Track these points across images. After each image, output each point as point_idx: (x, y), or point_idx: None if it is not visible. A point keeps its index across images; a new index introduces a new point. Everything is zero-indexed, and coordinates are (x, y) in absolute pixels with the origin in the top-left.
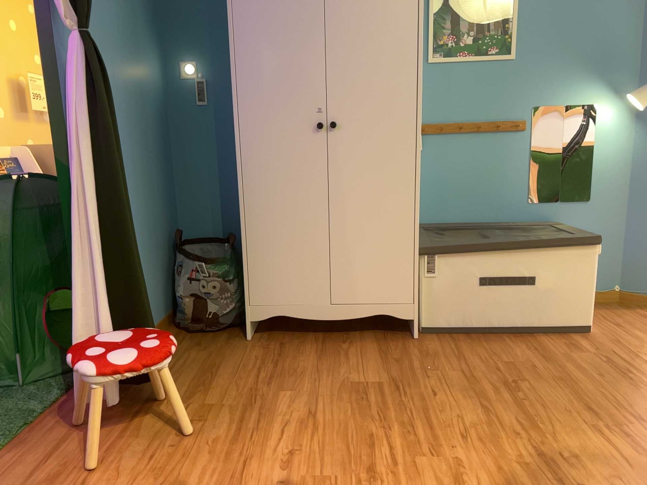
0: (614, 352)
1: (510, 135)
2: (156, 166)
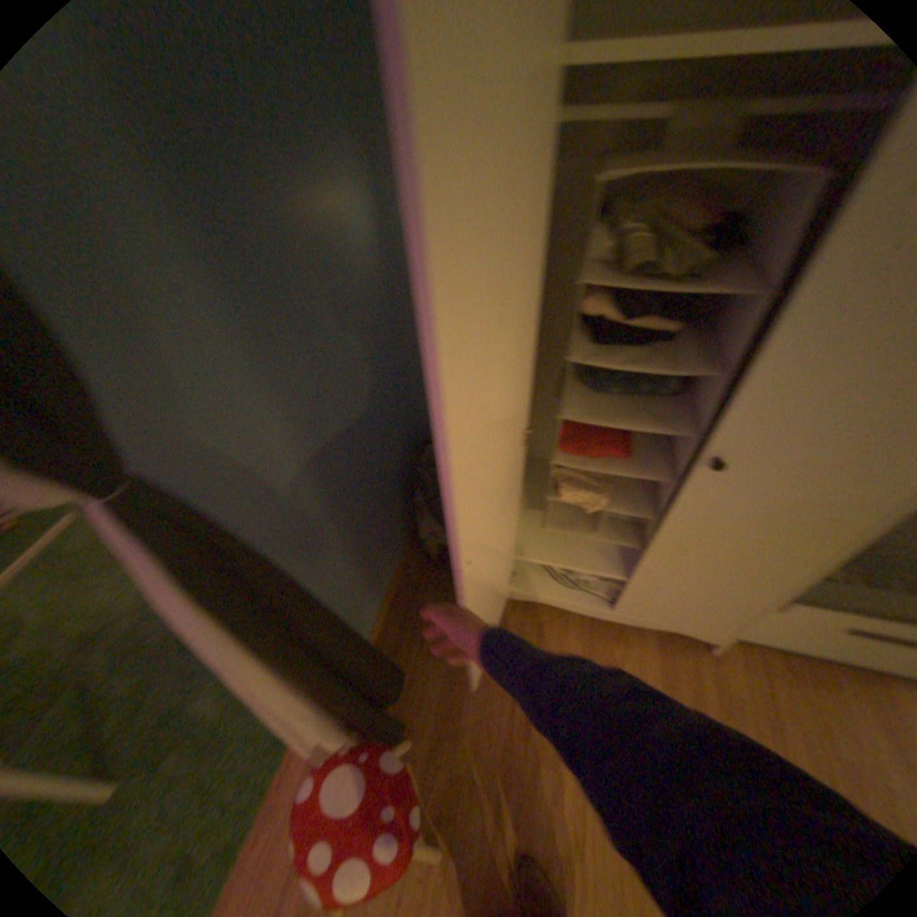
0: None
1: None
2: (376, 397)
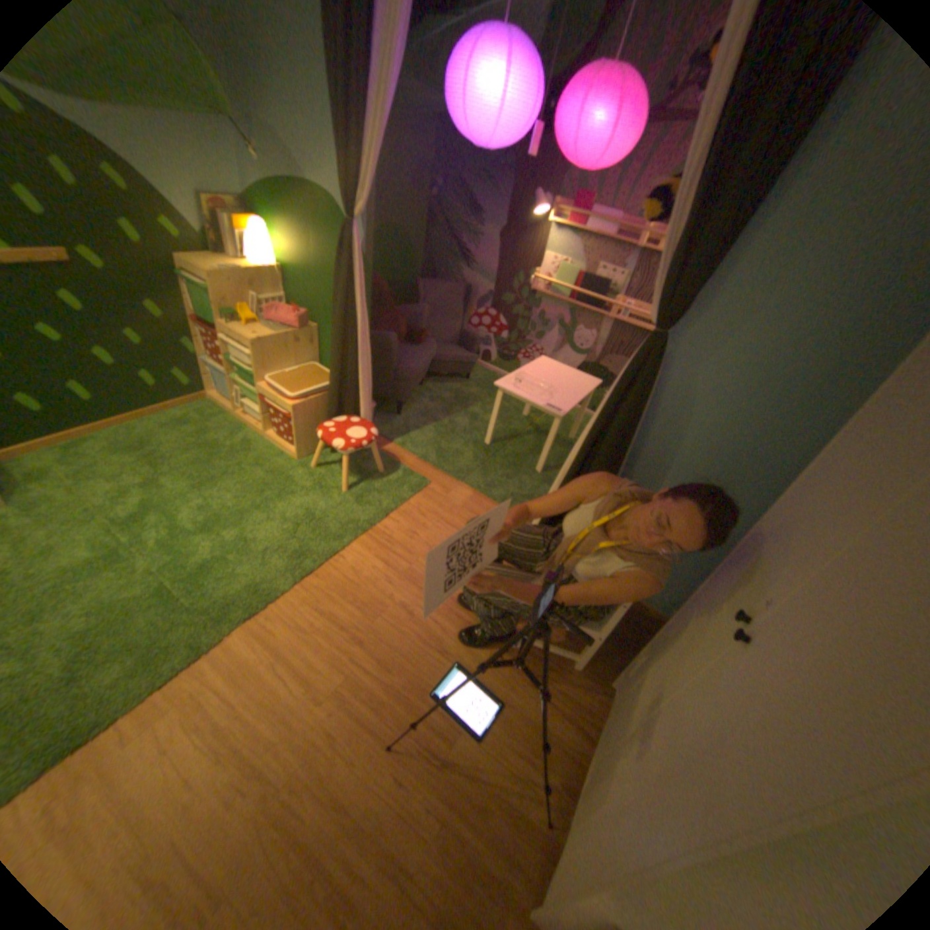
0: None
1: None
2: None
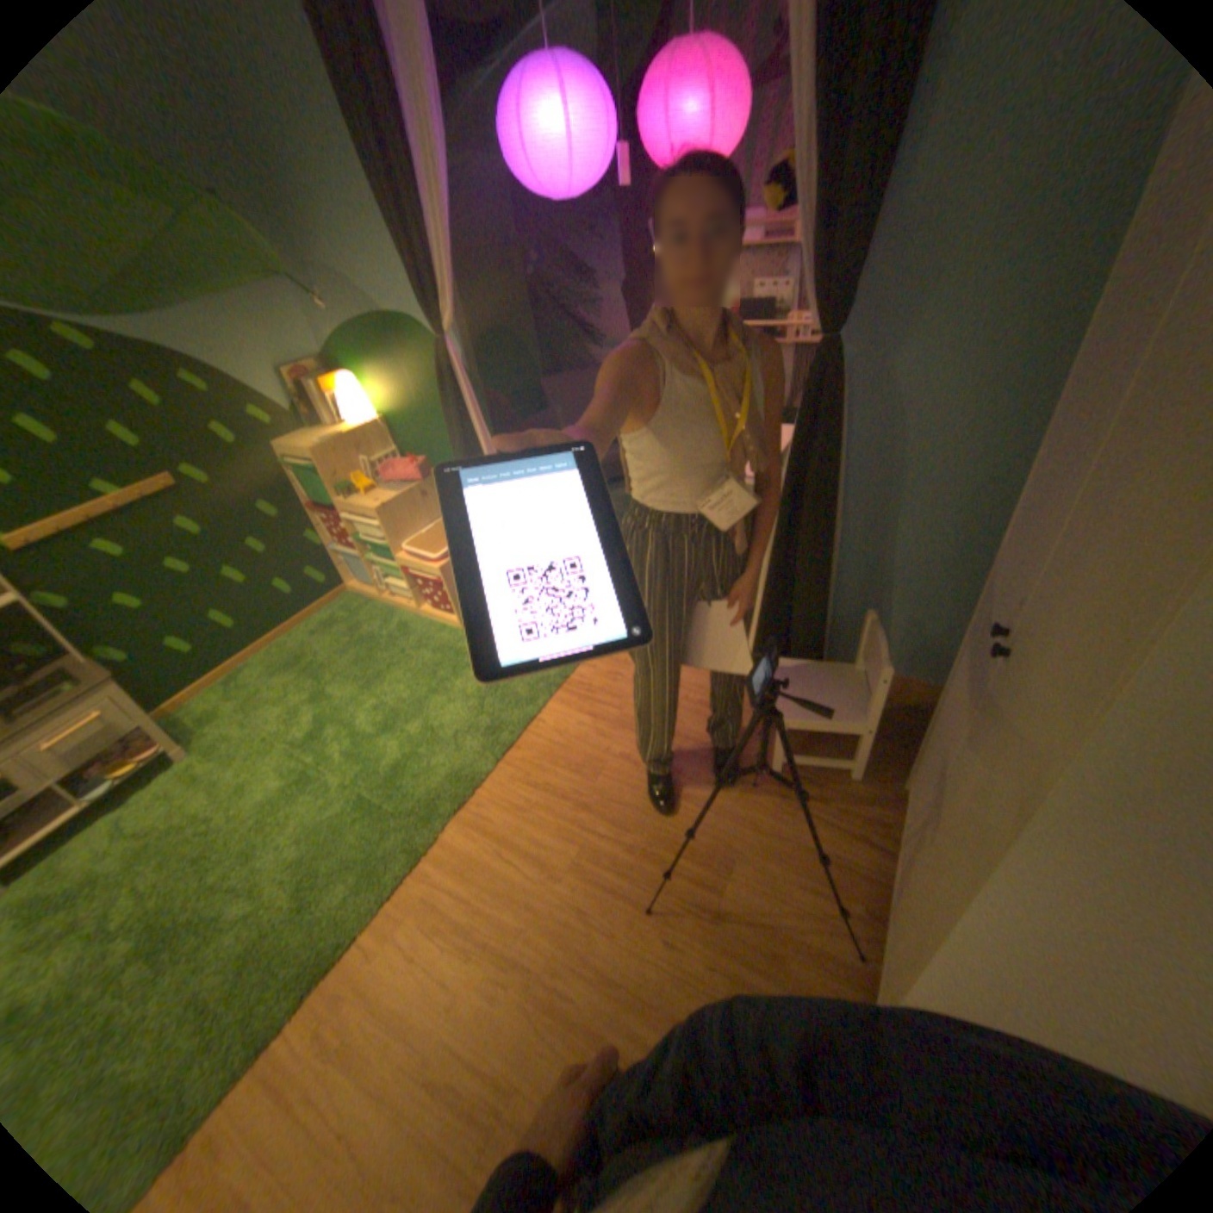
0: None
1: None
2: None
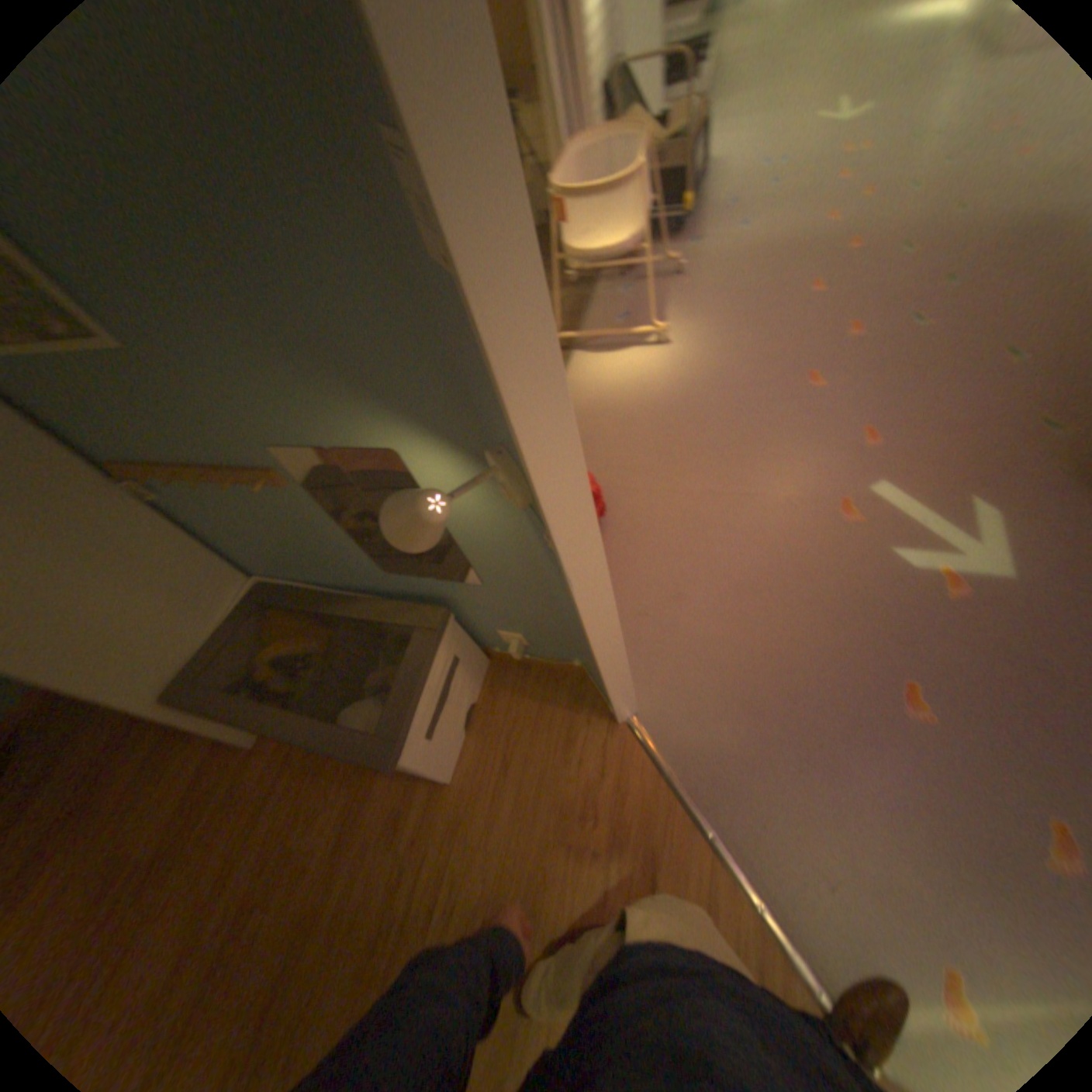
0: (421, 860)
1: (266, 489)
2: None
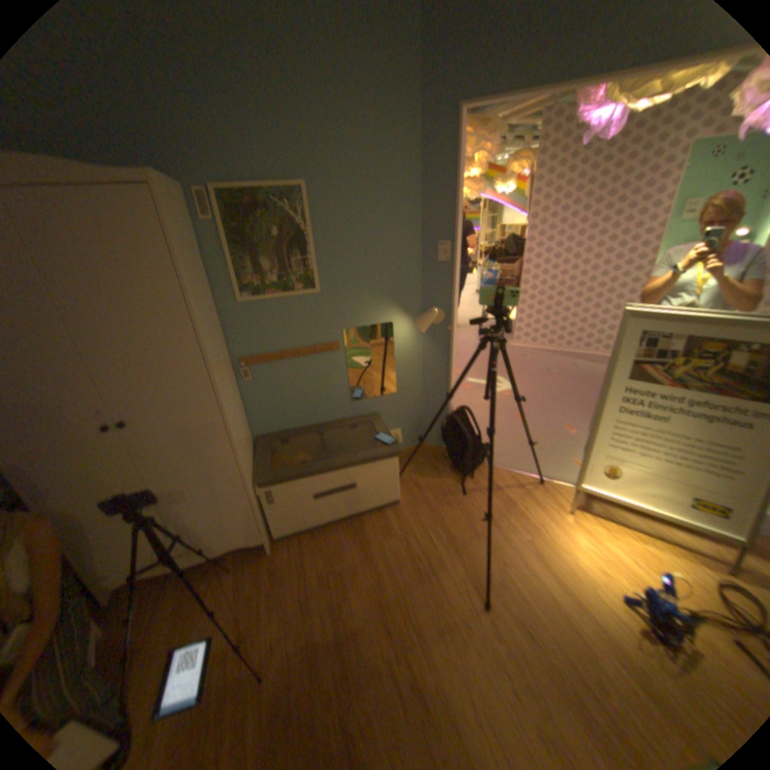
0: (411, 531)
1: (327, 355)
2: None
